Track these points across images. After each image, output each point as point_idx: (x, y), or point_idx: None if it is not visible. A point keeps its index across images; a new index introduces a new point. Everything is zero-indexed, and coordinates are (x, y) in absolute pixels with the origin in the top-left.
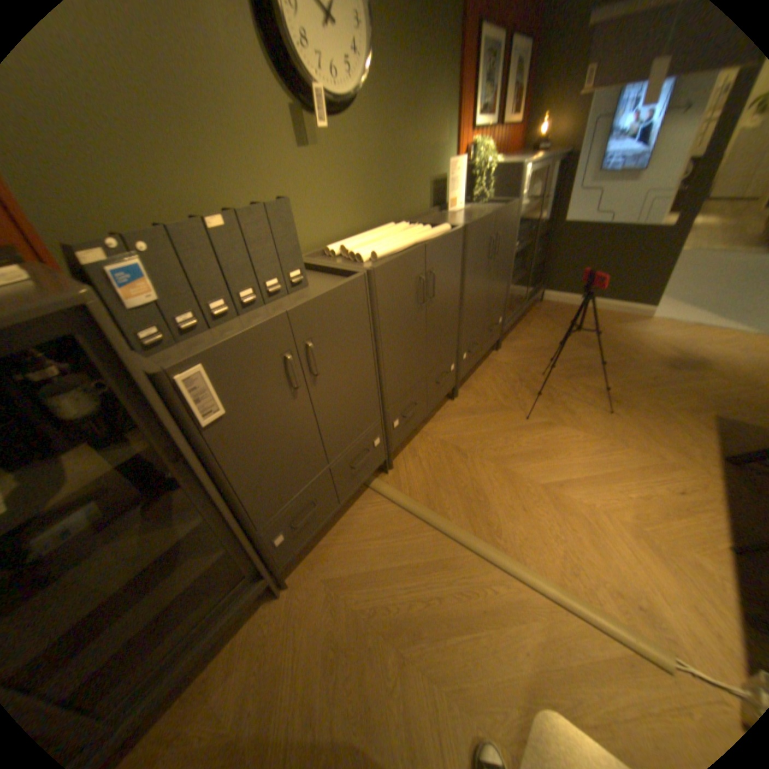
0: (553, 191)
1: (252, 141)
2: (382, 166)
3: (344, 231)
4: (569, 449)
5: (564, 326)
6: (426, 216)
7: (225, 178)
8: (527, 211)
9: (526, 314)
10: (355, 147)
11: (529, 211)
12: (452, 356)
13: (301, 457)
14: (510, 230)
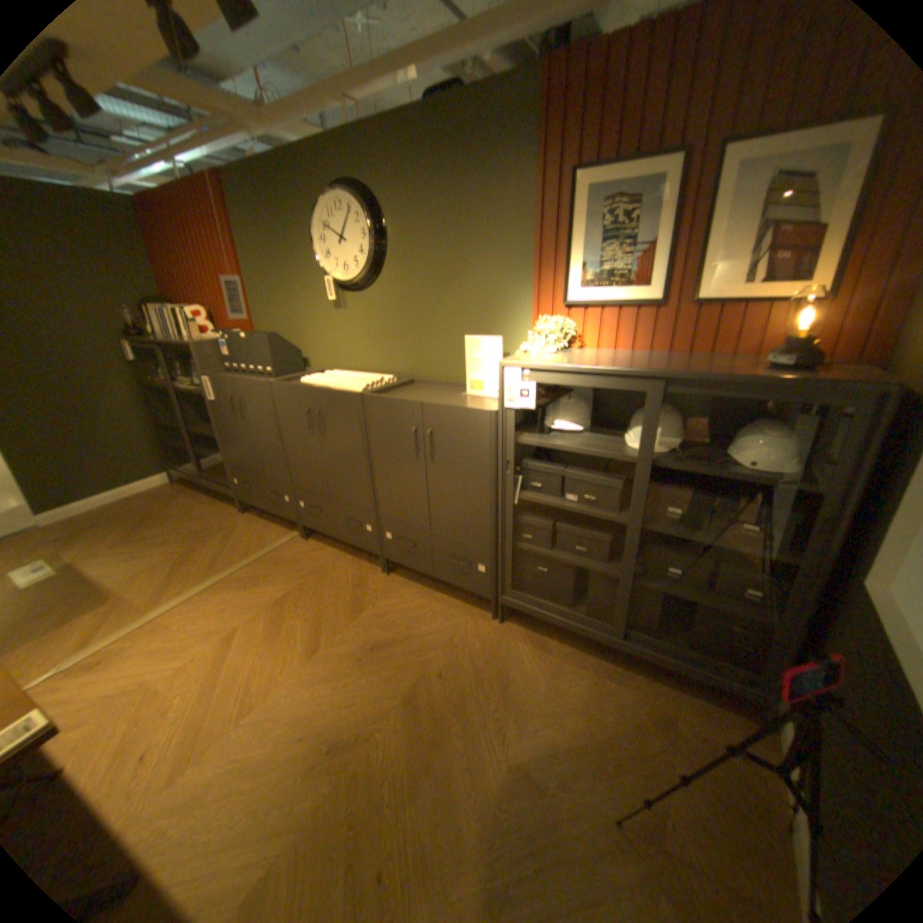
0: (853, 483)
1: (313, 305)
2: (402, 330)
3: (364, 368)
4: (268, 661)
5: (622, 751)
6: (447, 386)
7: (301, 320)
8: (581, 451)
9: (662, 684)
10: (375, 312)
11: (593, 455)
12: (367, 516)
13: (243, 452)
14: (474, 445)
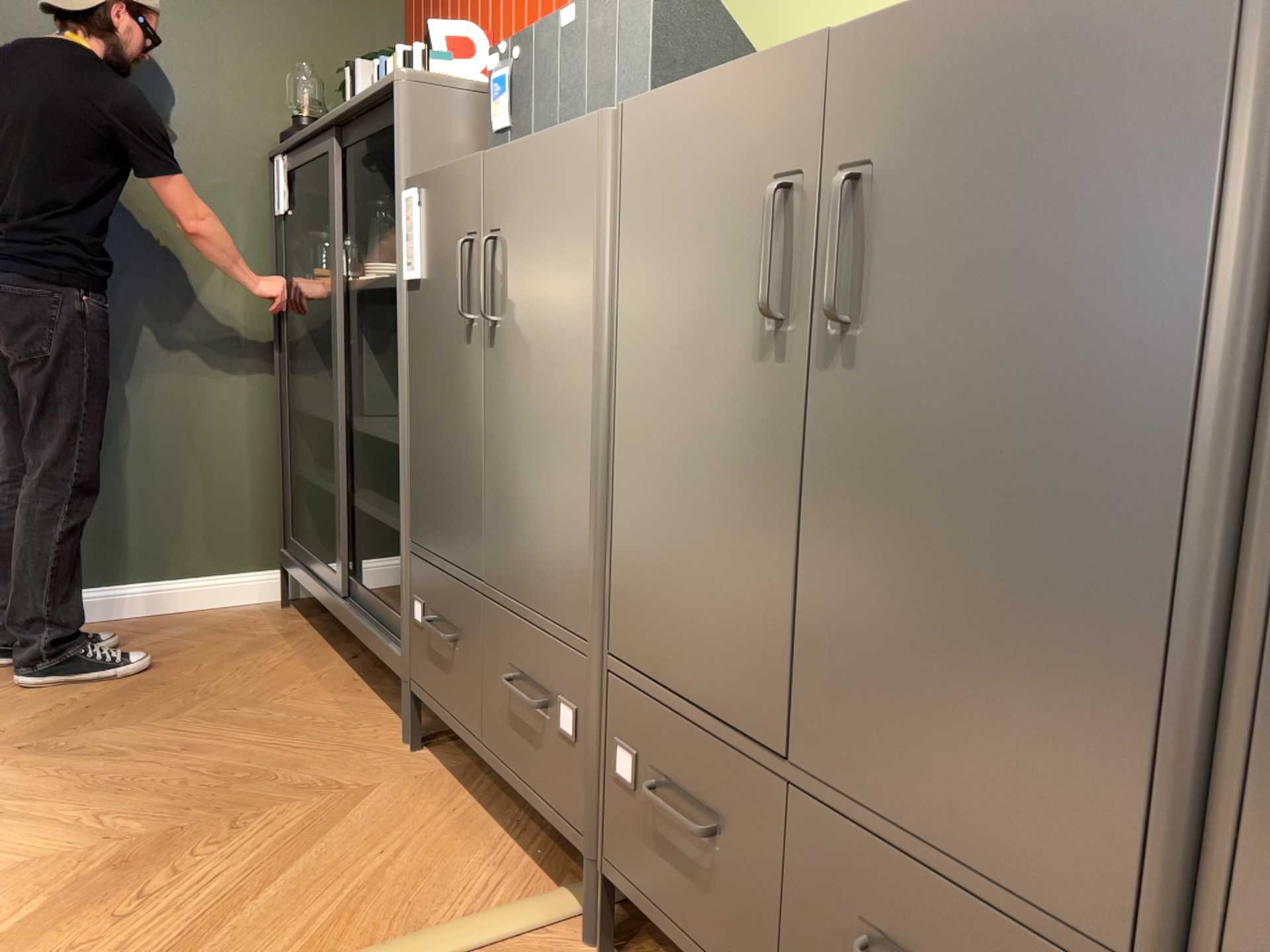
0: None
1: None
2: None
3: None
4: None
5: None
6: None
7: None
8: None
9: None
10: None
11: None
12: None
13: (456, 485)
14: None
